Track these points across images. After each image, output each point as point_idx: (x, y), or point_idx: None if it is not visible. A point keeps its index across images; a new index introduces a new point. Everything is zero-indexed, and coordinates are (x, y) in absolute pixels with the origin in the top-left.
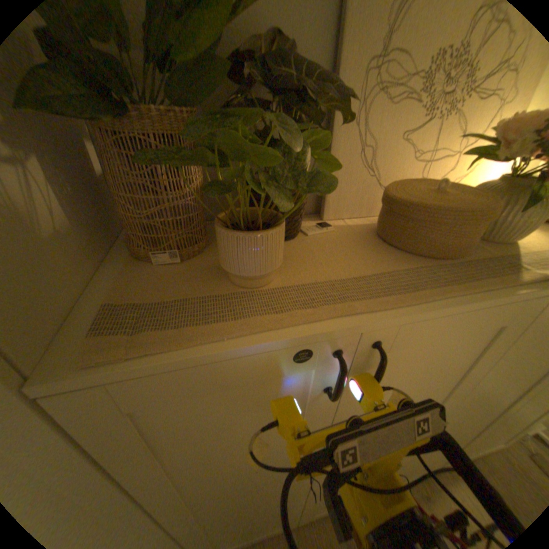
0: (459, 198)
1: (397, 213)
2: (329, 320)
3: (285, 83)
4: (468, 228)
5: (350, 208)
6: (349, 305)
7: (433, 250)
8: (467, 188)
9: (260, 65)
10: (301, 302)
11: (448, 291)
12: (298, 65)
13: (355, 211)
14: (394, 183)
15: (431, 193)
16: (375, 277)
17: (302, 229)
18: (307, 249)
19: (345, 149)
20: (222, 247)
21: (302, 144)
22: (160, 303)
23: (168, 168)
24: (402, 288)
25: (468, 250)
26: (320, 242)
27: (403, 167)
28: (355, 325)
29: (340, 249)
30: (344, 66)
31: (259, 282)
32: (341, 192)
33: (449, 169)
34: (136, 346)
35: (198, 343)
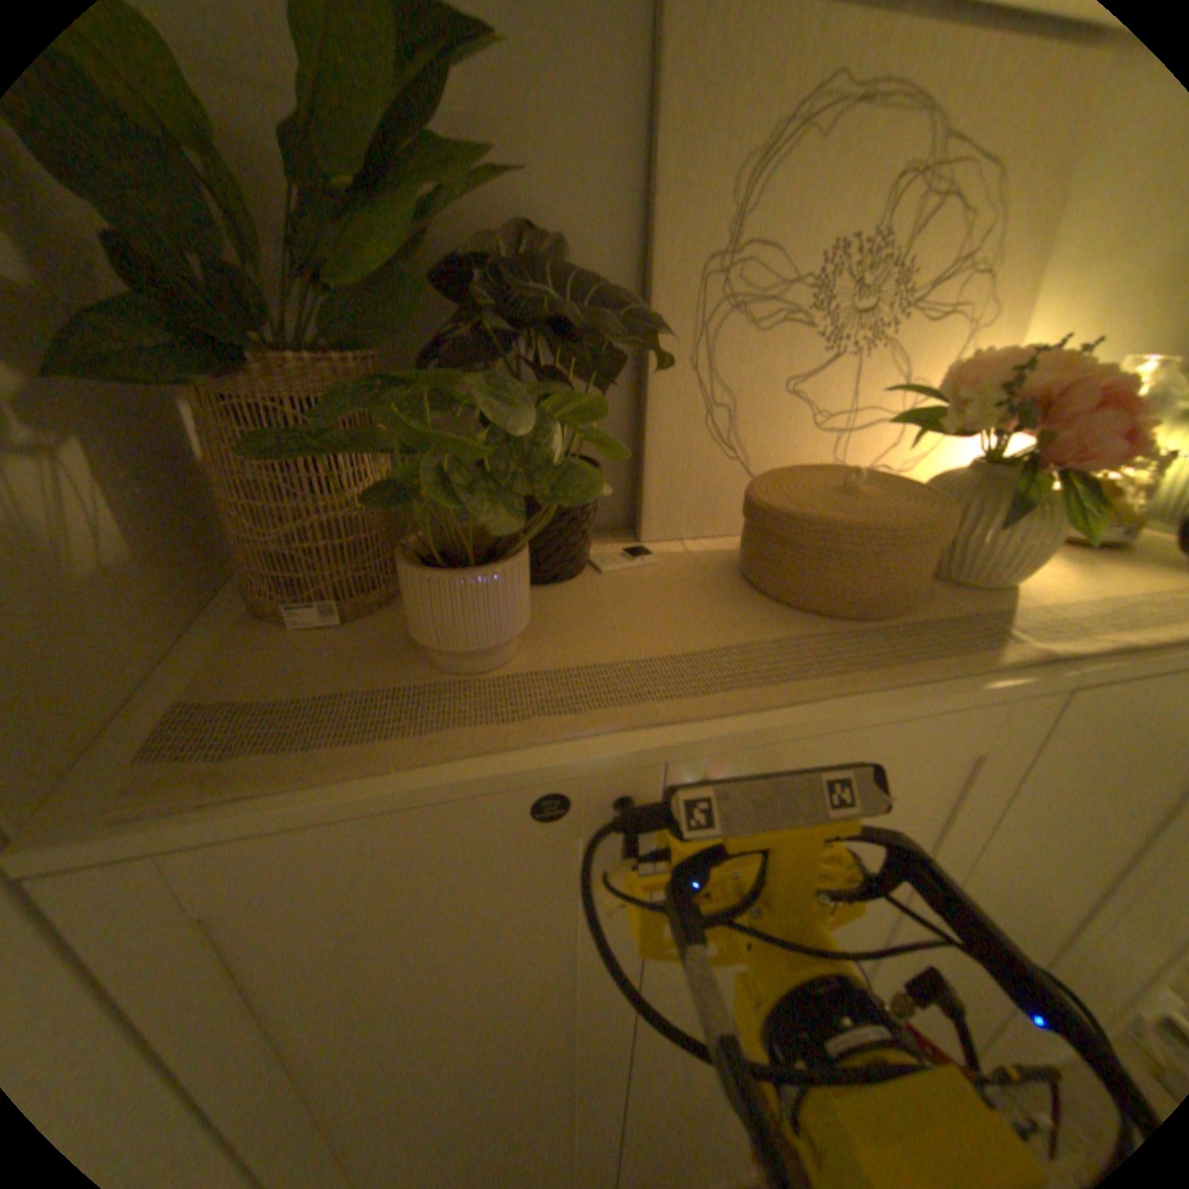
0: (875, 504)
1: (765, 532)
2: (599, 736)
3: (530, 311)
4: (891, 560)
5: (694, 519)
6: (645, 709)
7: (835, 602)
8: (903, 484)
9: (490, 278)
10: (554, 703)
11: (846, 683)
12: (559, 278)
13: (705, 525)
14: (769, 473)
15: (827, 495)
16: (711, 655)
17: (590, 562)
18: (594, 600)
19: (673, 411)
20: (408, 596)
21: (542, 419)
22: (284, 703)
23: (316, 455)
24: (758, 676)
25: (903, 602)
26: (624, 585)
27: (793, 443)
28: (647, 747)
29: (658, 600)
30: (660, 270)
31: (479, 663)
32: (672, 489)
33: (887, 445)
34: (221, 781)
35: (338, 778)
